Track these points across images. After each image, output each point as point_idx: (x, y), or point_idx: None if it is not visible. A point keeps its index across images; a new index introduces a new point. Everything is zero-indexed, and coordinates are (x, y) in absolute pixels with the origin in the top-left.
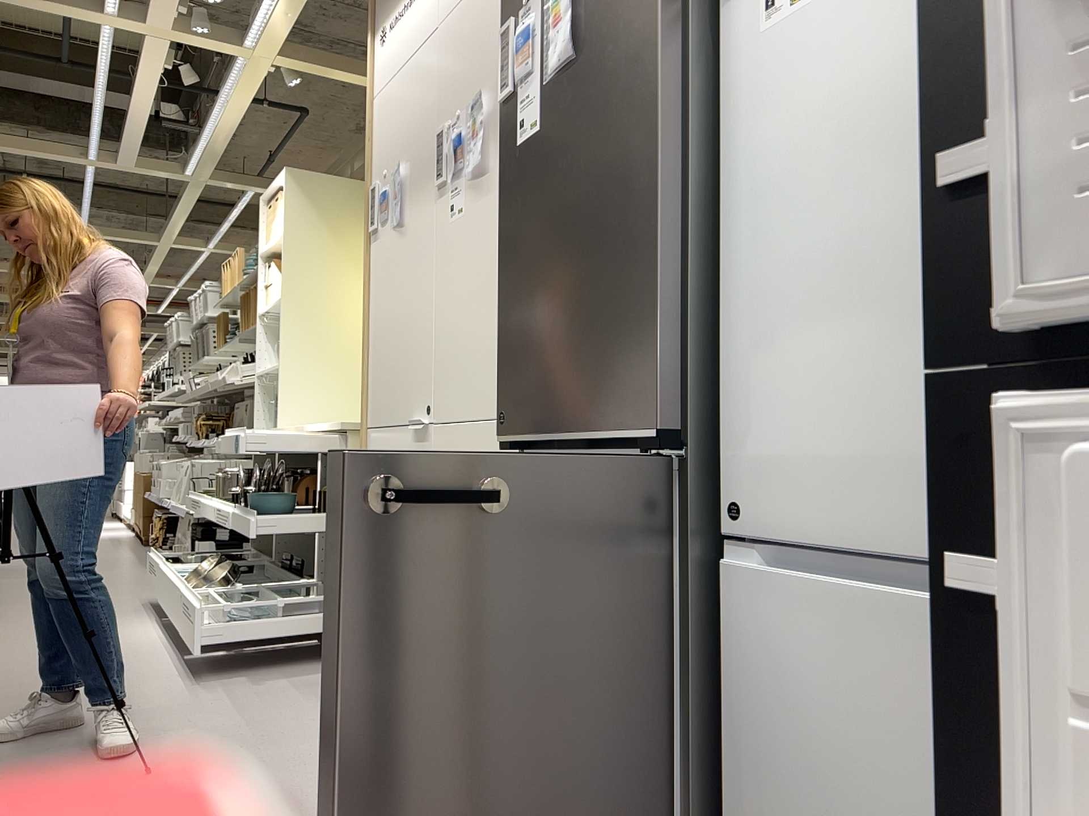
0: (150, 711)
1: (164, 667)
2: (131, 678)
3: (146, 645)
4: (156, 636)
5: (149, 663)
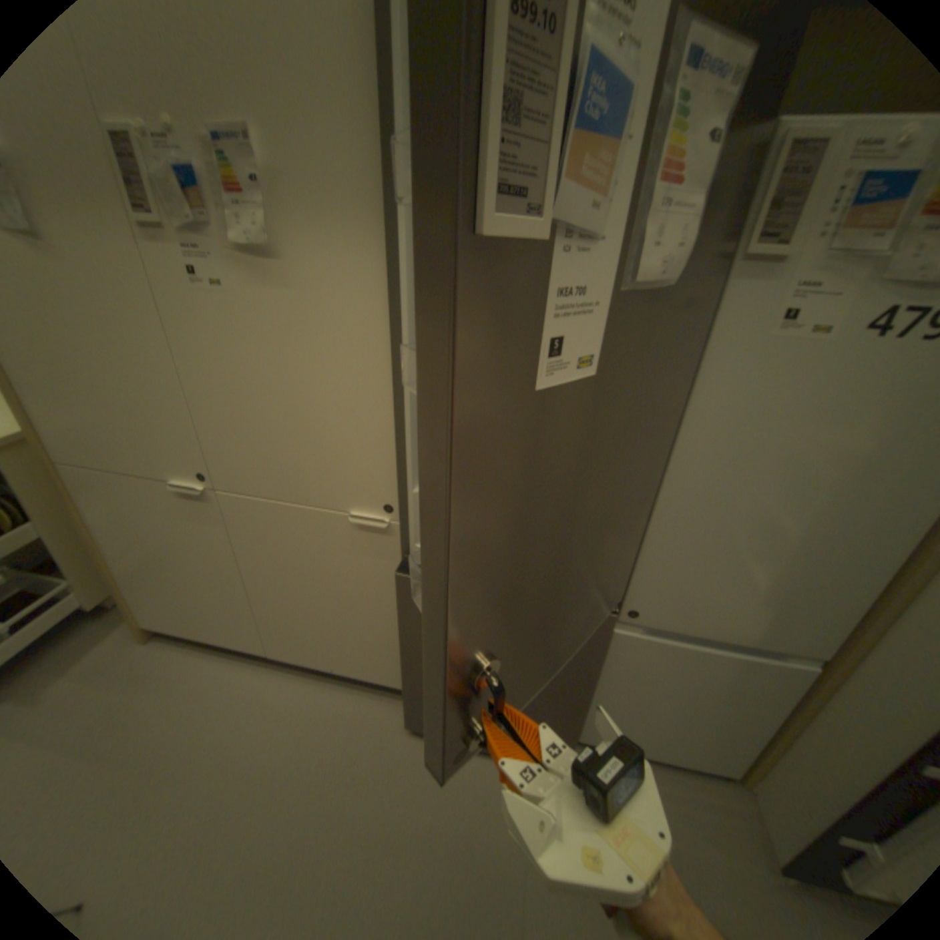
0: None
1: None
2: None
3: None
4: None
5: None
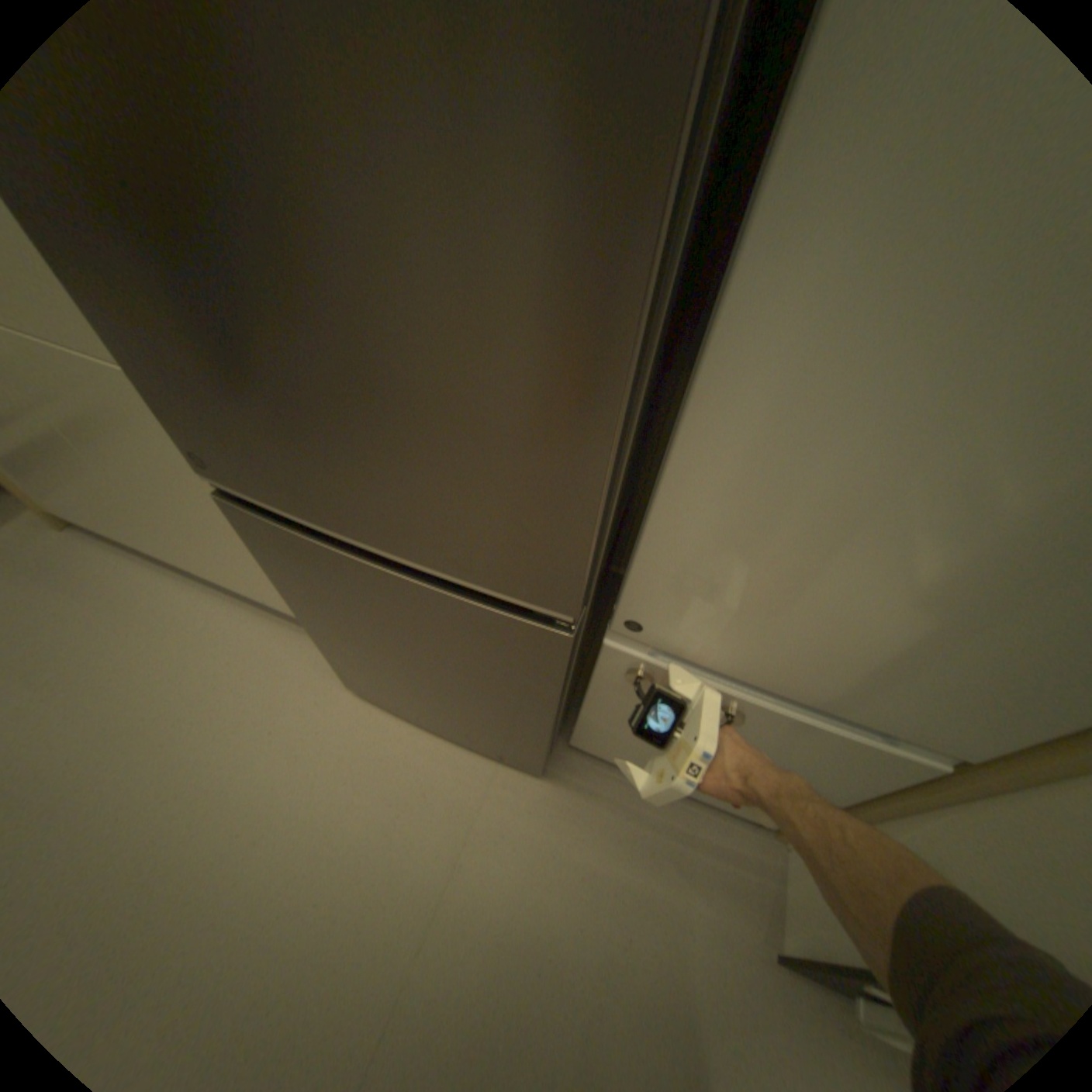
0: None
1: None
2: None
3: None
4: None
5: None
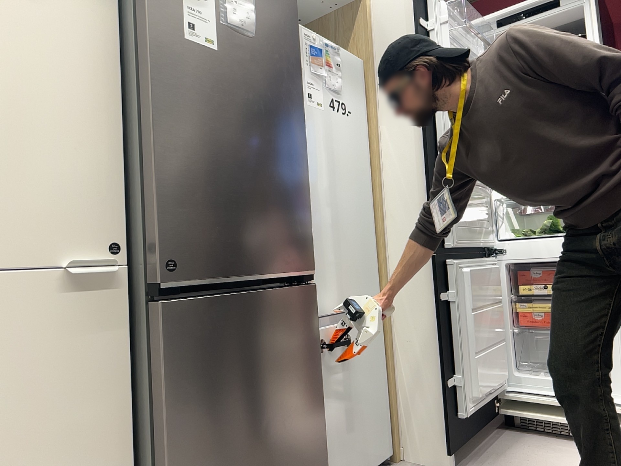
0: None
1: None
2: None
3: None
4: None
5: None
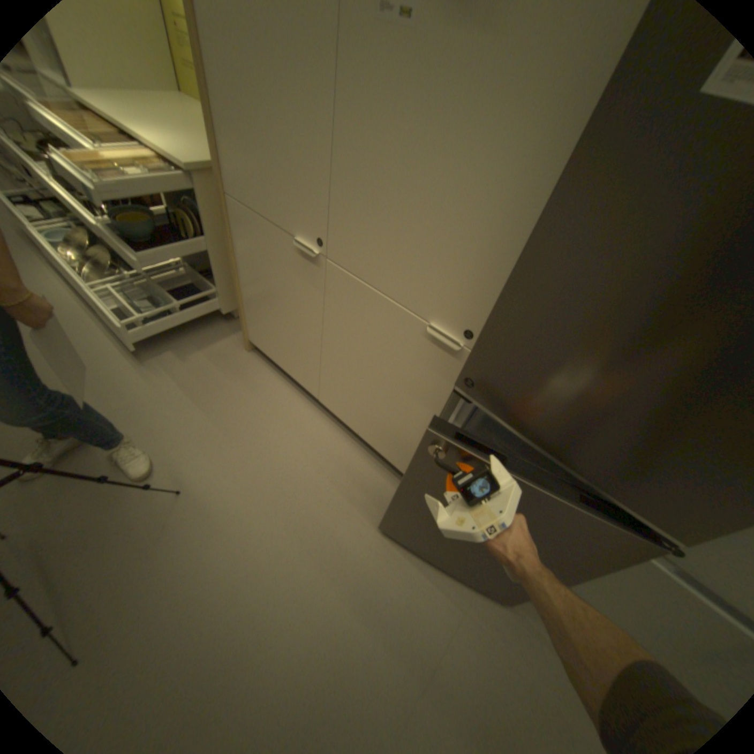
0: (129, 407)
1: (101, 341)
2: (86, 361)
3: (65, 306)
4: (66, 293)
5: (86, 336)
